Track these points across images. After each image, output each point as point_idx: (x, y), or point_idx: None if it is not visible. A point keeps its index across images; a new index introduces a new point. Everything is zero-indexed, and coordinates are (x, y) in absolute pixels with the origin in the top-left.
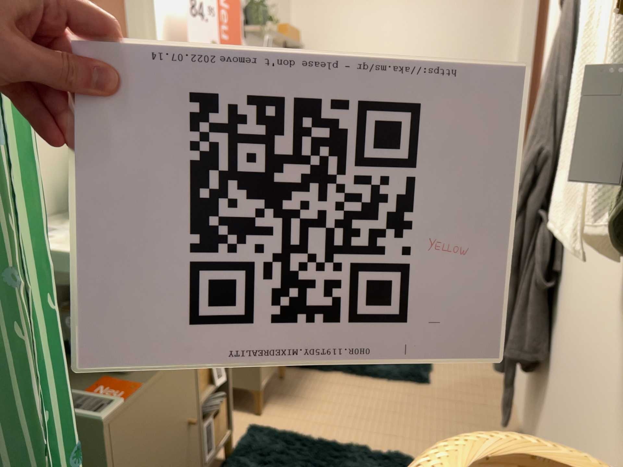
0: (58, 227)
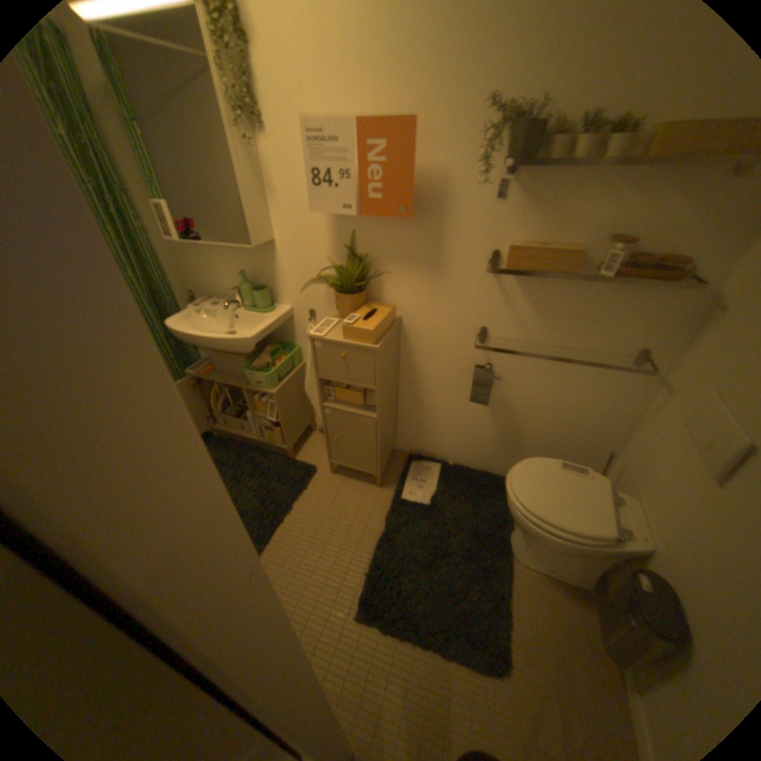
0: (215, 304)
